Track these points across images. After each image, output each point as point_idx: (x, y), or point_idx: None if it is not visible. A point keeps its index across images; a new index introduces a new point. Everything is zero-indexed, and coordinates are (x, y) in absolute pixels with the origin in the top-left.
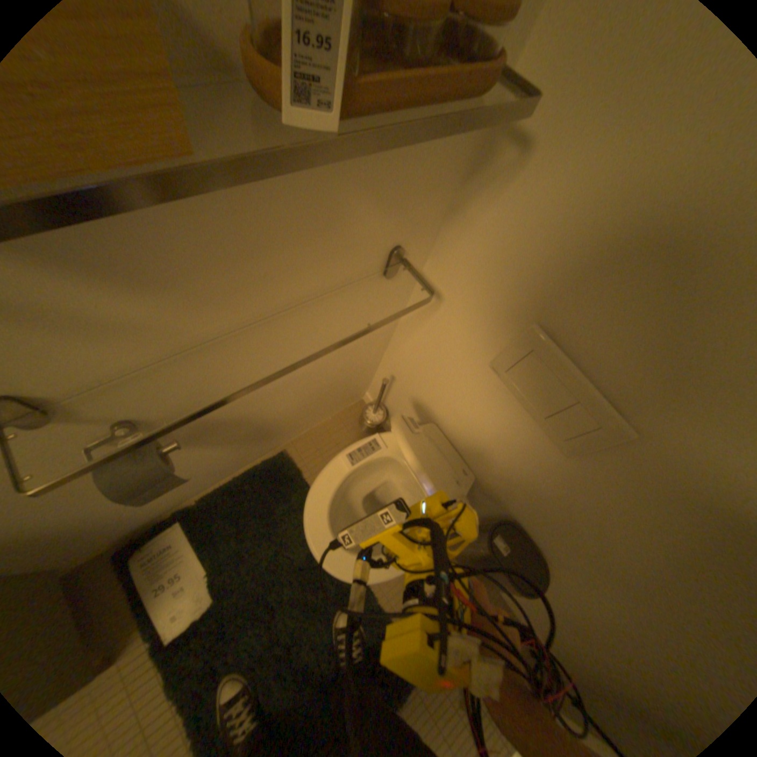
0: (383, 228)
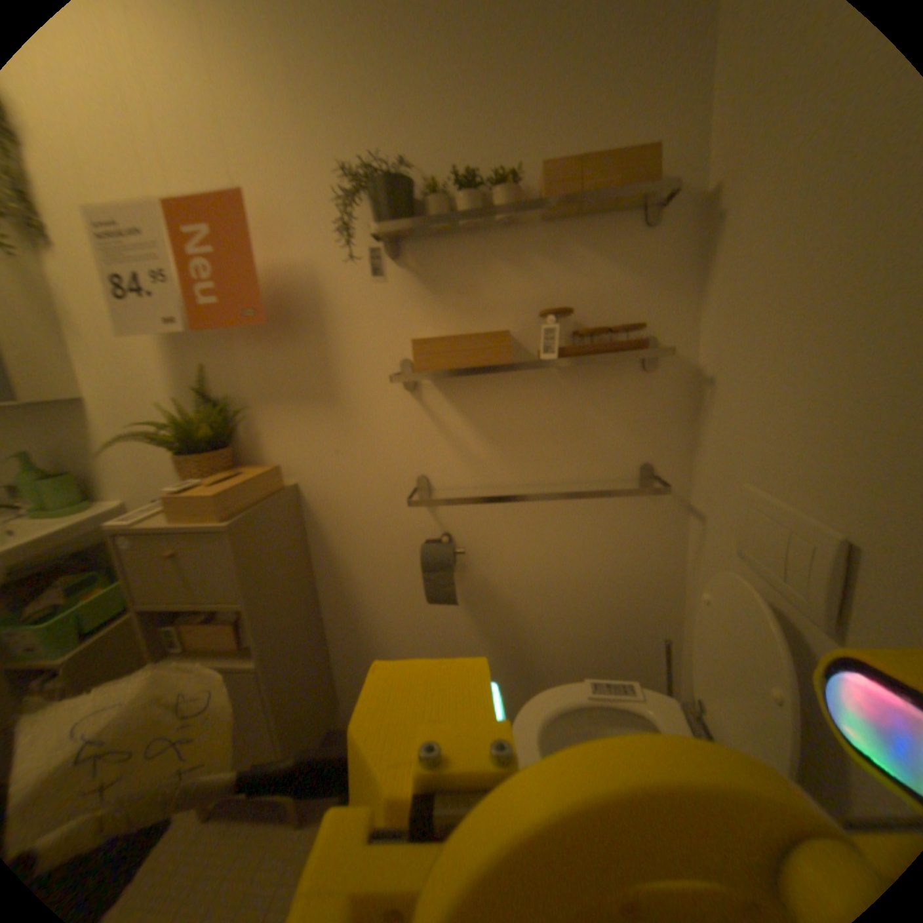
0: (631, 444)
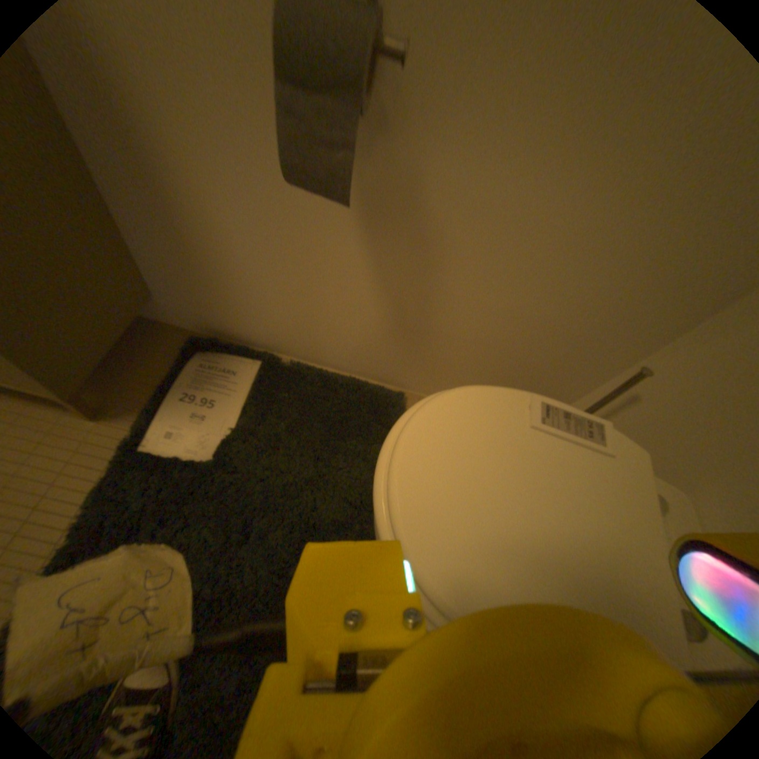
0: None
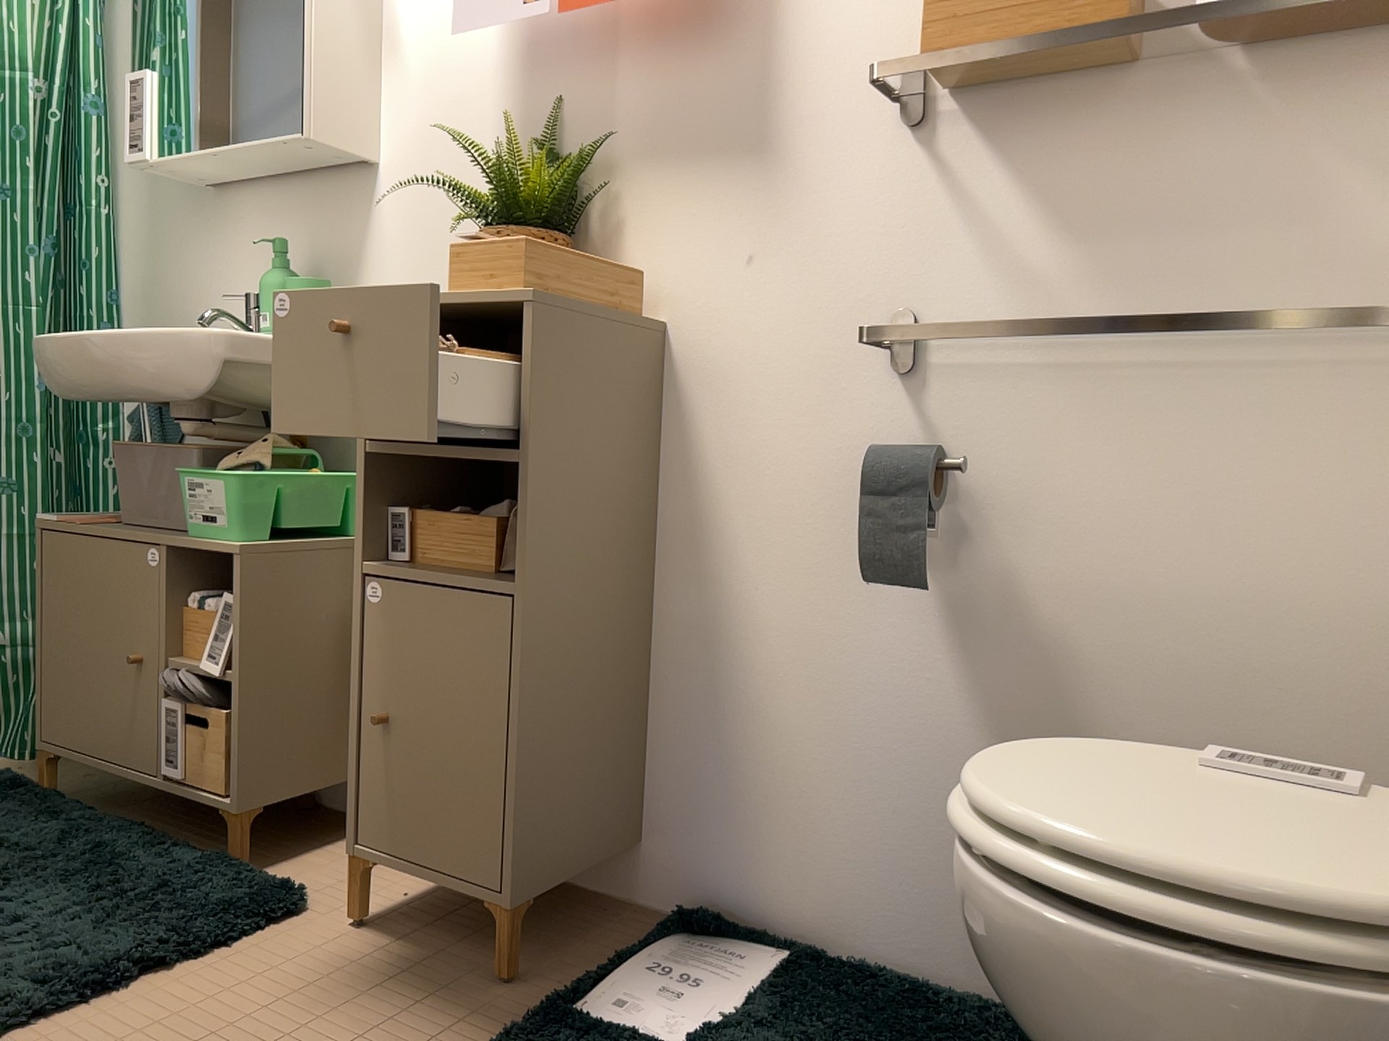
0: None
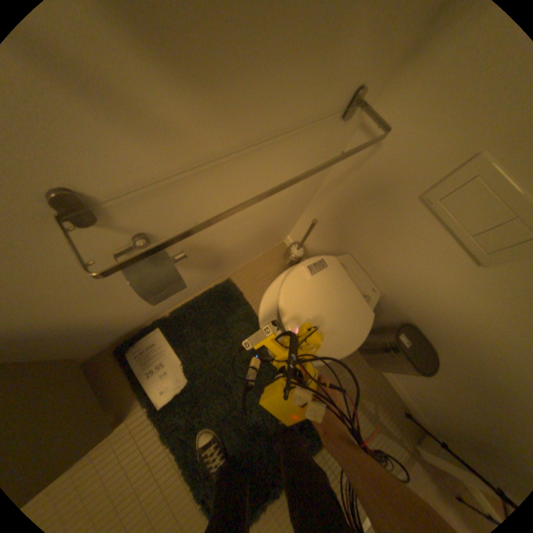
0: (363, 59)
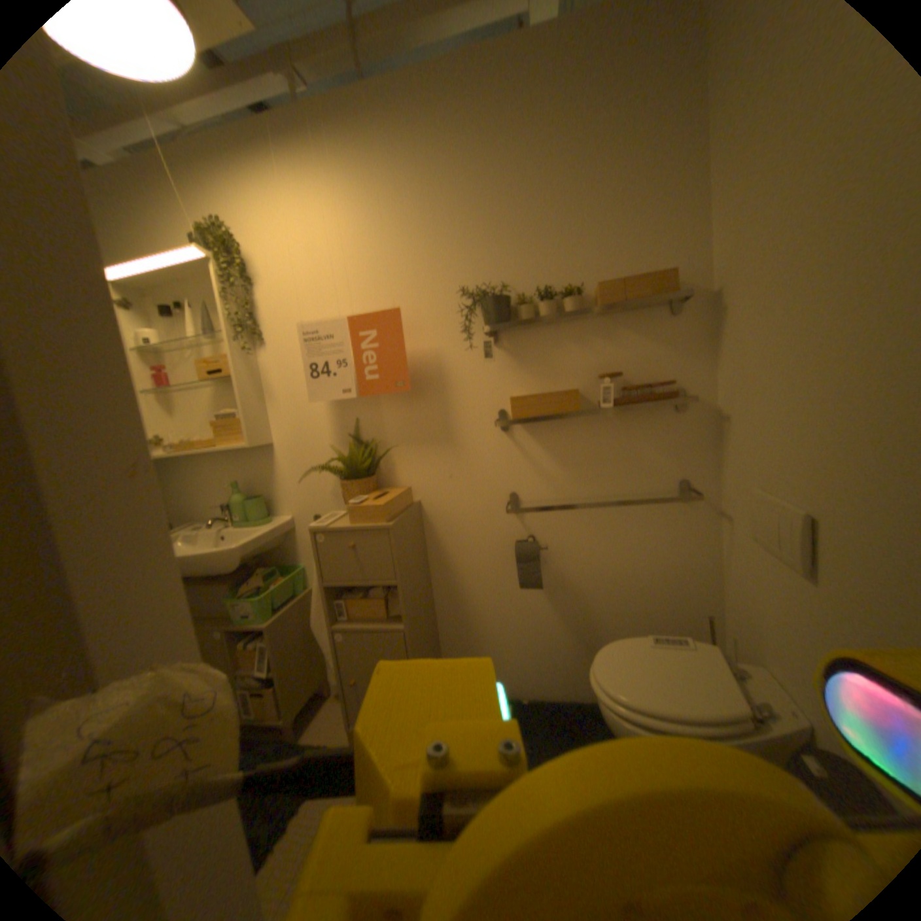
0: (672, 465)
